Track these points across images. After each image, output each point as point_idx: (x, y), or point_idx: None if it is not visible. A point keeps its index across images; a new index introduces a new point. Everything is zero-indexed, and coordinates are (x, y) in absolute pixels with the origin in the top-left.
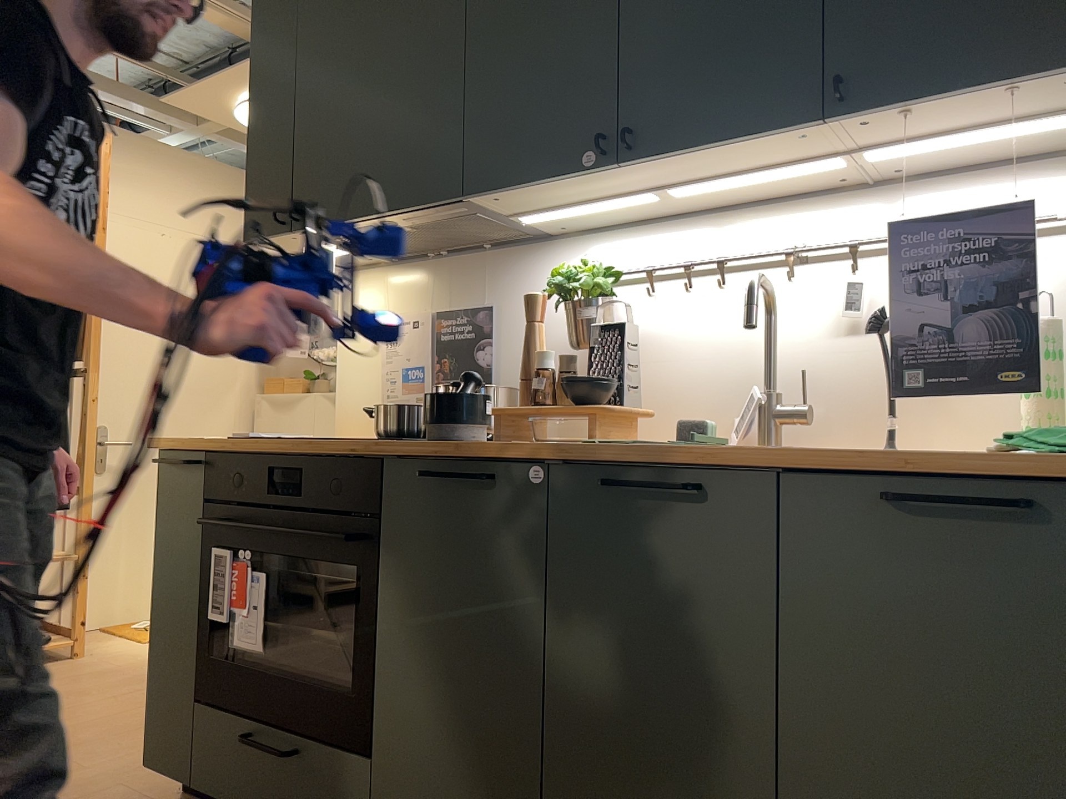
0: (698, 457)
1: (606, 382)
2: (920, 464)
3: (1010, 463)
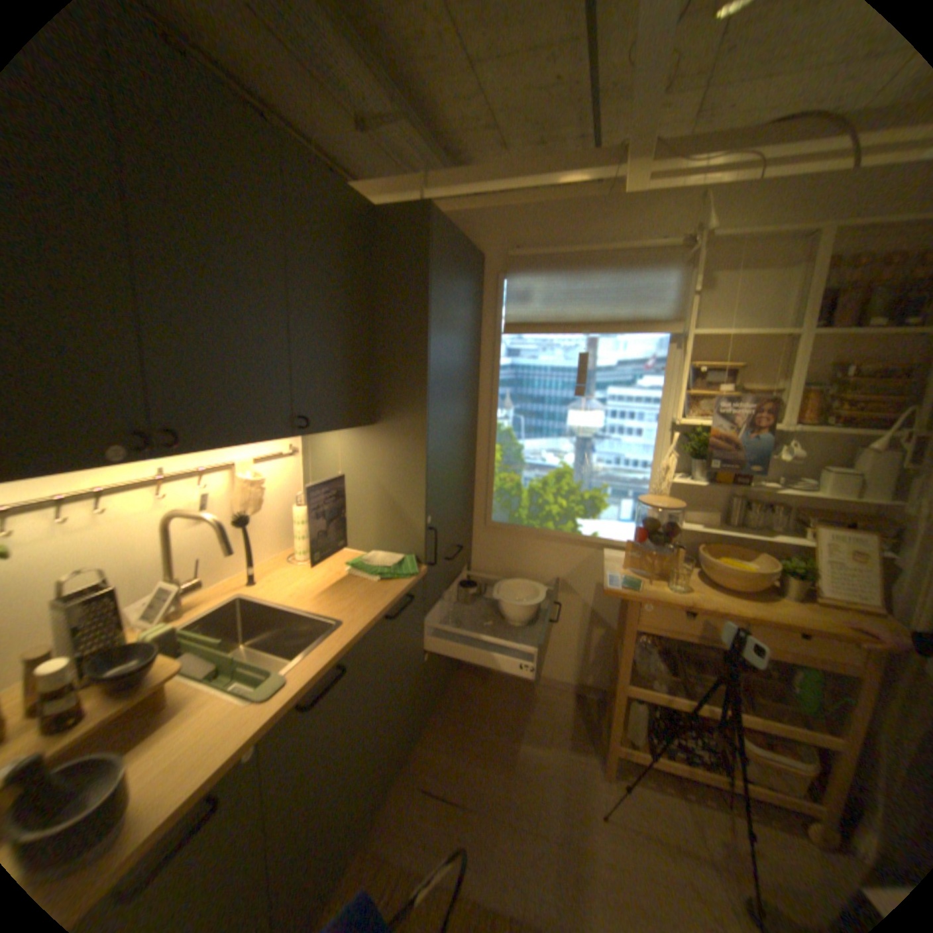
0: (338, 655)
1: (137, 653)
2: (393, 603)
3: (408, 589)
